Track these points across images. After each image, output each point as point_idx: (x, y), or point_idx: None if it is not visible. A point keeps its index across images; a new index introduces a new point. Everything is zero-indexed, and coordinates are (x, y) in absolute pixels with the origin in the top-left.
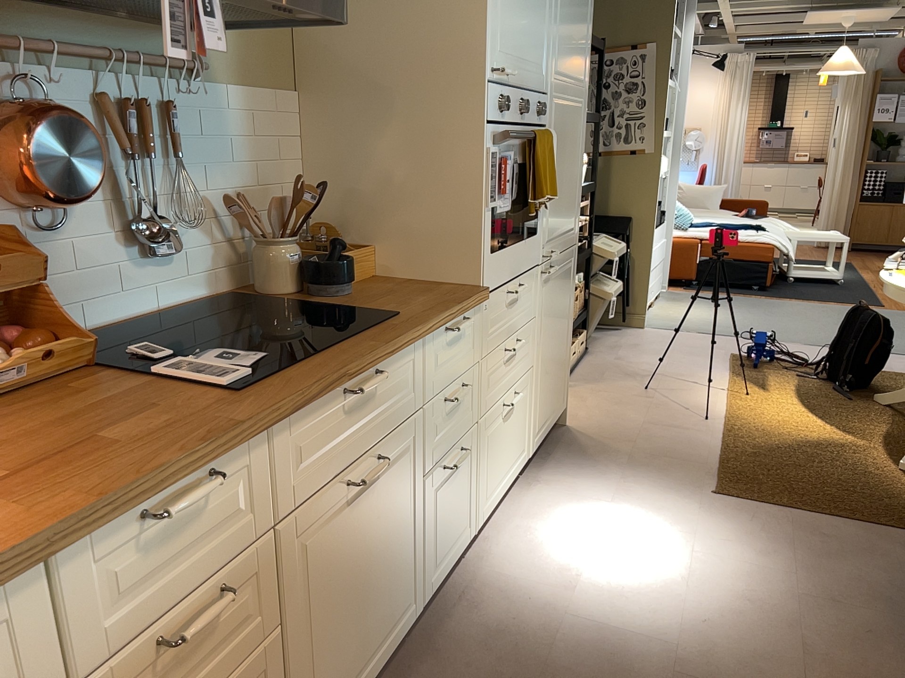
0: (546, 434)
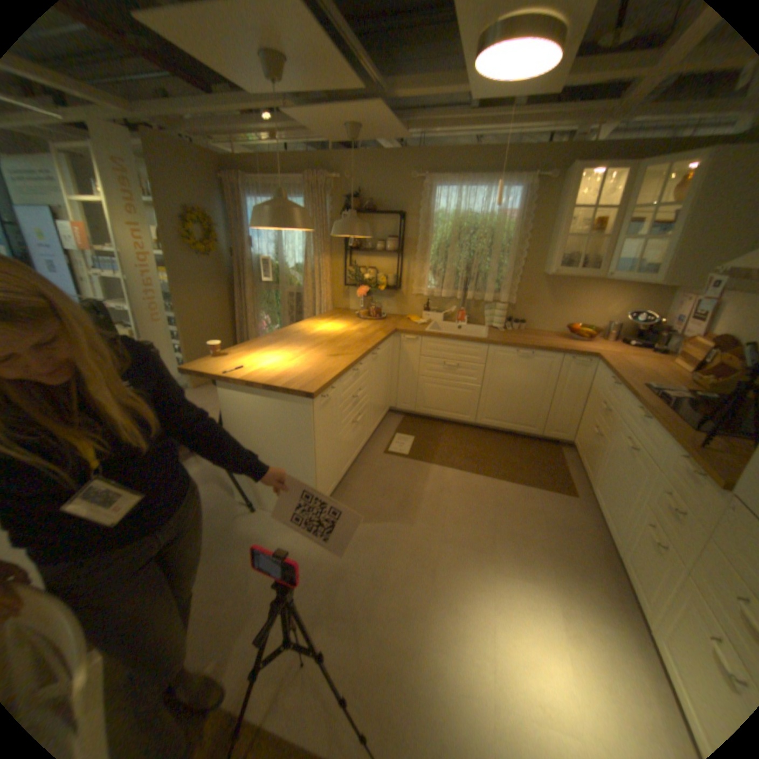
0: None
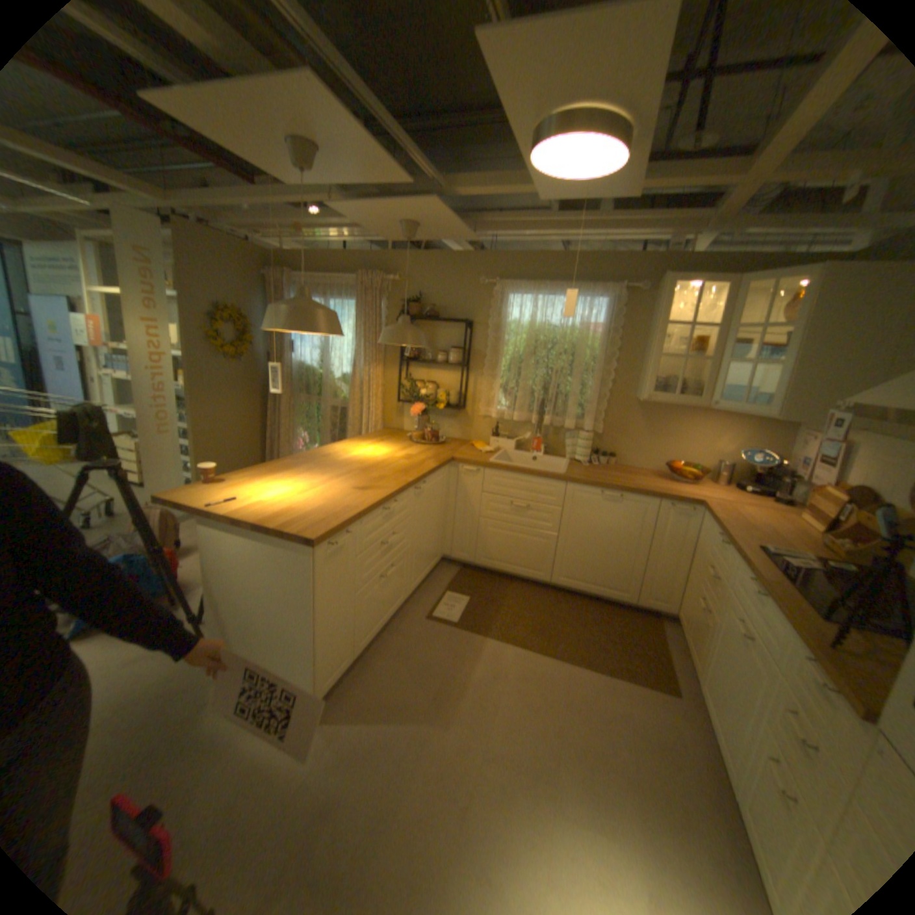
0: None
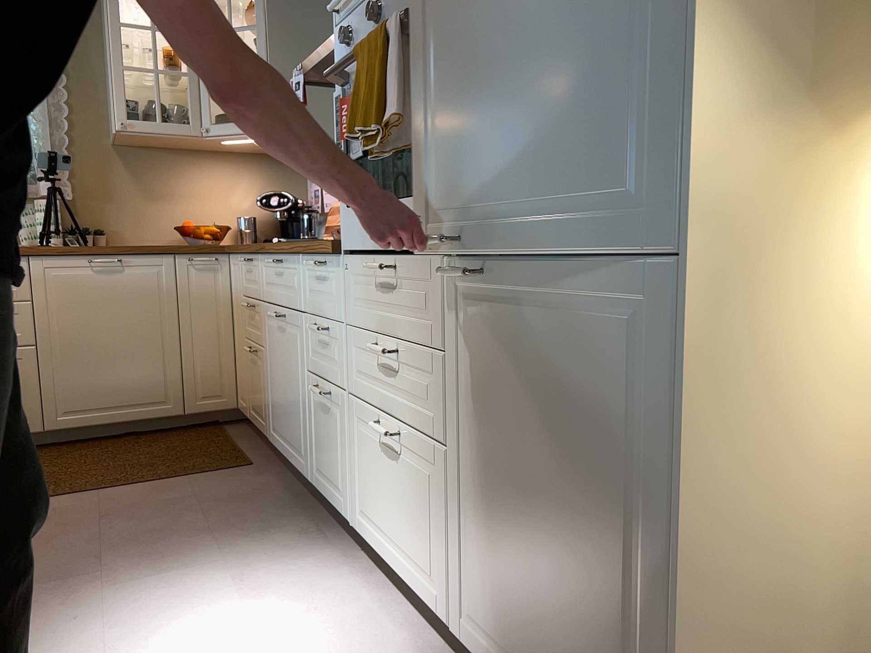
0: None
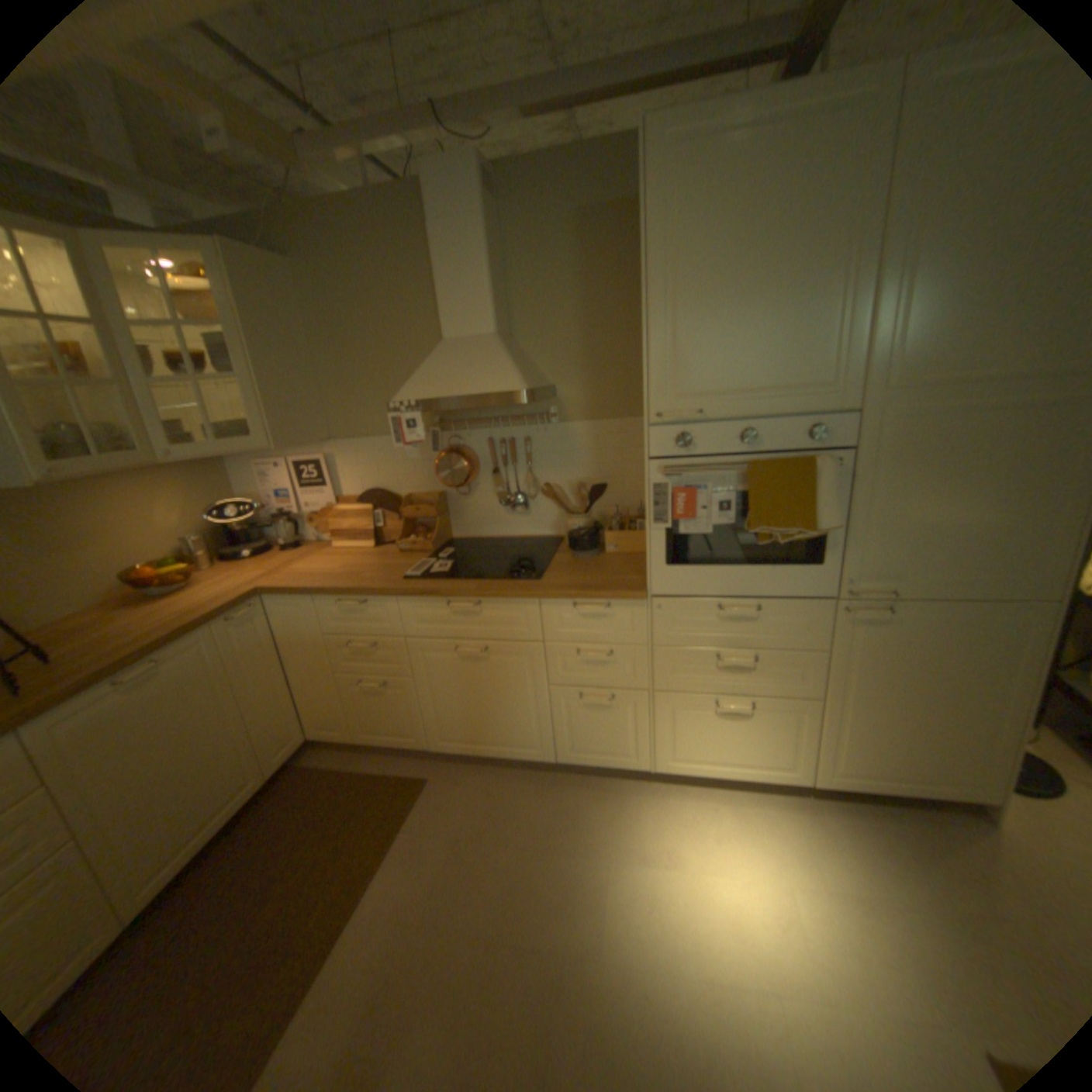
0: (889, 794)
